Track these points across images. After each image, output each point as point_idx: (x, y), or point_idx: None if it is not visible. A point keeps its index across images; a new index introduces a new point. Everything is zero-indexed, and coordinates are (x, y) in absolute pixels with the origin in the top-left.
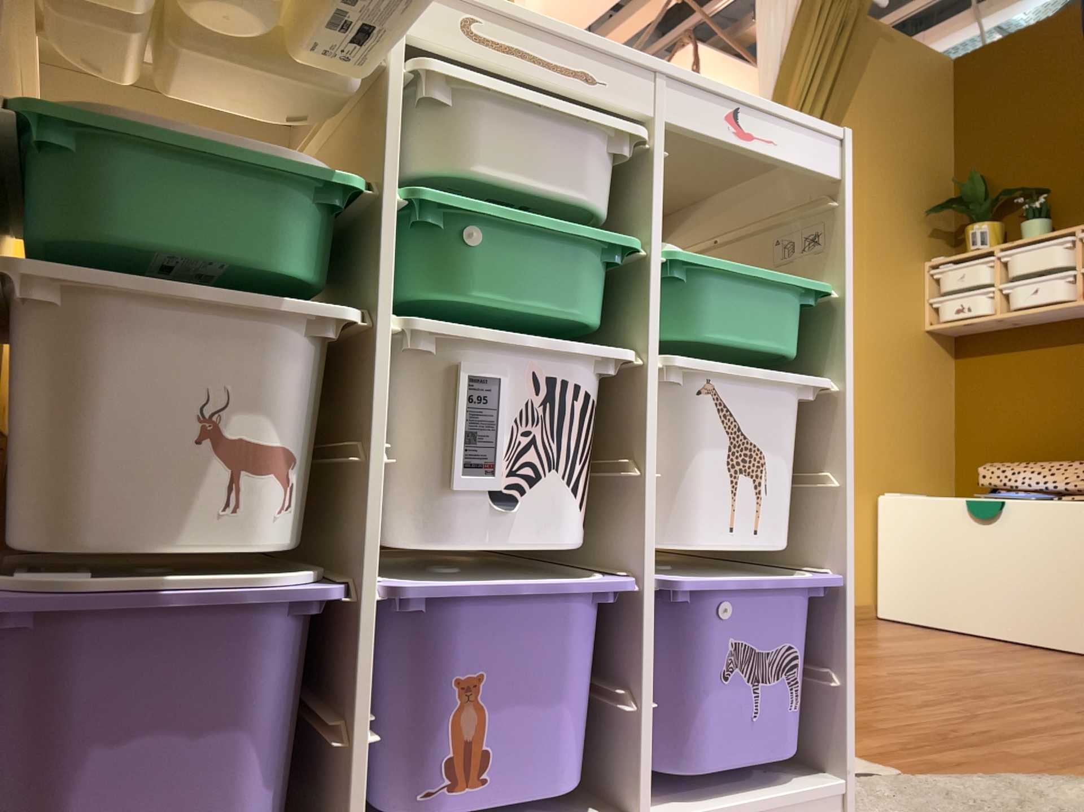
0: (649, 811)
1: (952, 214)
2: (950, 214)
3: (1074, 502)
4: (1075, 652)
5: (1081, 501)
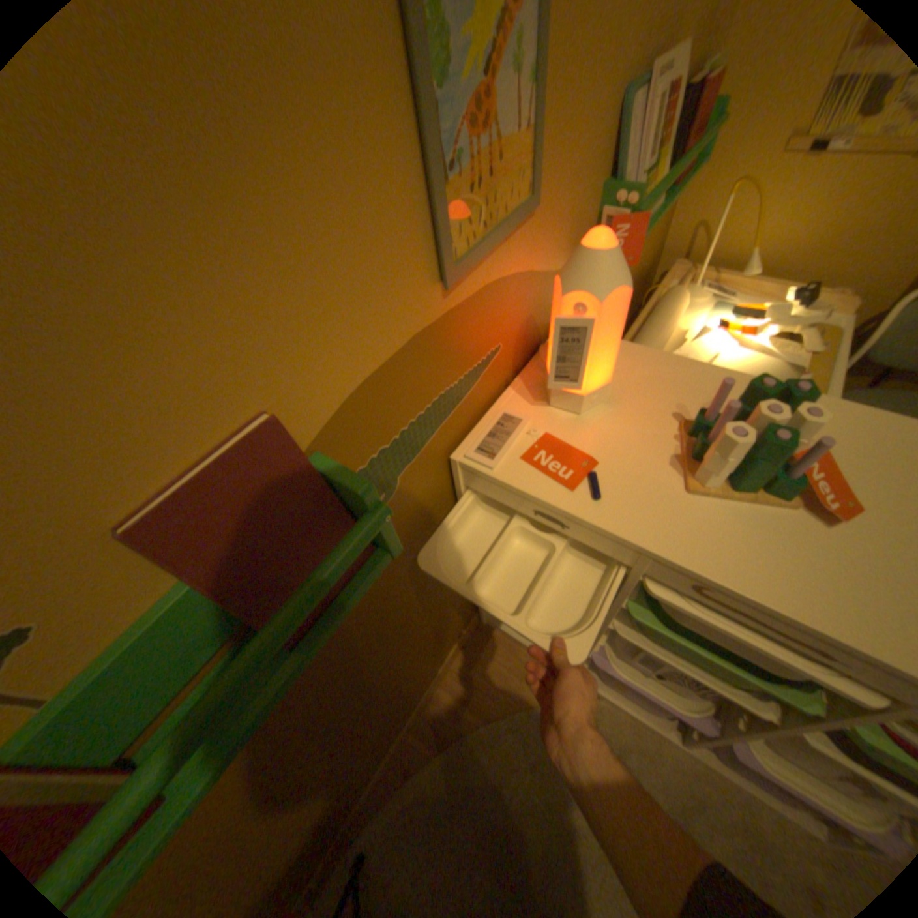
0: (696, 750)
1: None
2: None
3: None
4: None
5: None
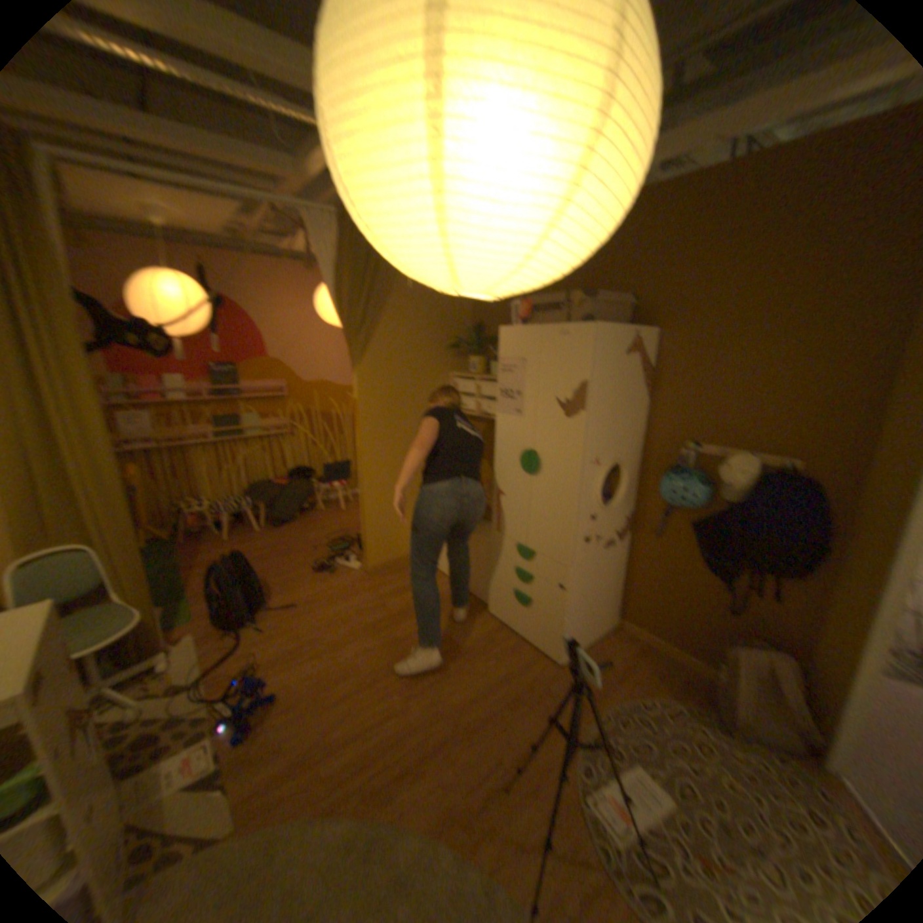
0: None
1: (466, 350)
2: (465, 350)
3: (483, 540)
4: (480, 603)
5: (487, 538)
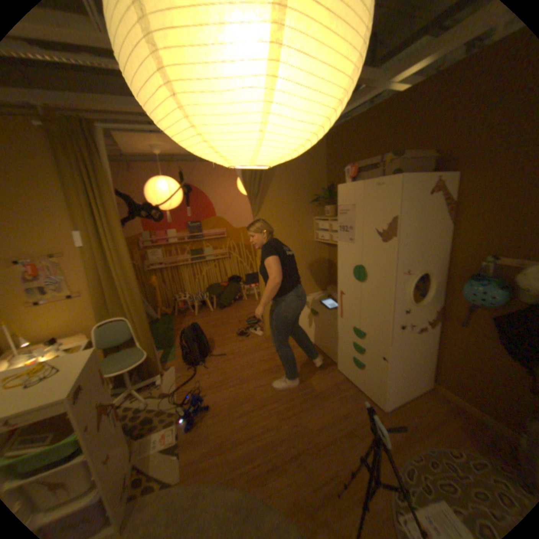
0: None
1: (321, 201)
2: (321, 201)
3: (332, 322)
4: (332, 361)
5: (335, 321)
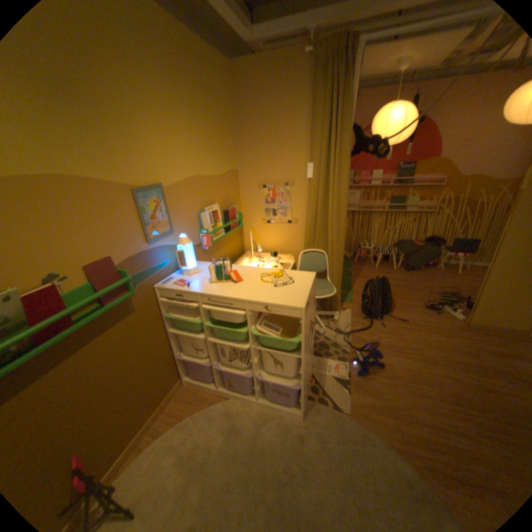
0: (261, 402)
1: None
2: None
3: None
4: None
5: None
